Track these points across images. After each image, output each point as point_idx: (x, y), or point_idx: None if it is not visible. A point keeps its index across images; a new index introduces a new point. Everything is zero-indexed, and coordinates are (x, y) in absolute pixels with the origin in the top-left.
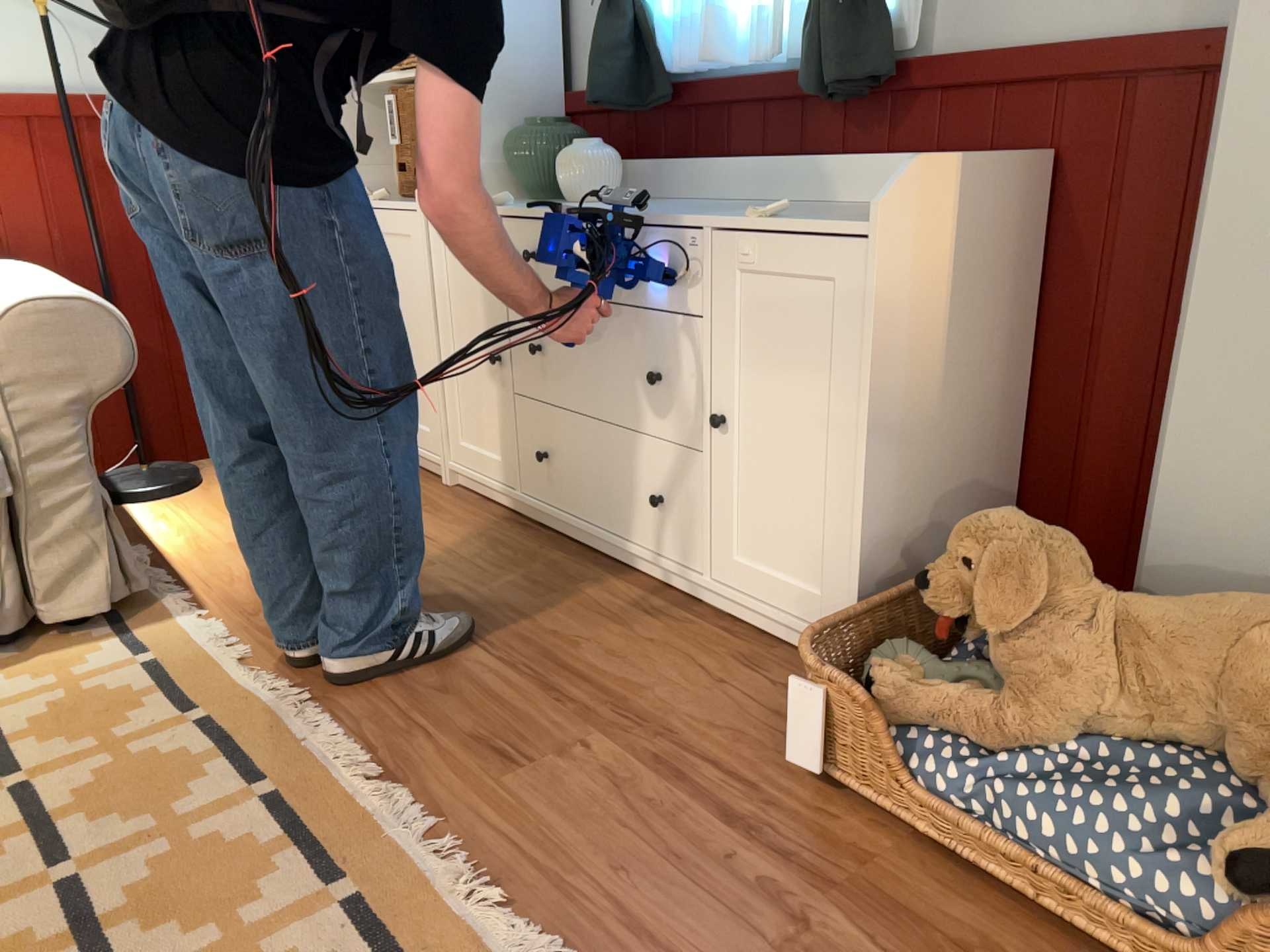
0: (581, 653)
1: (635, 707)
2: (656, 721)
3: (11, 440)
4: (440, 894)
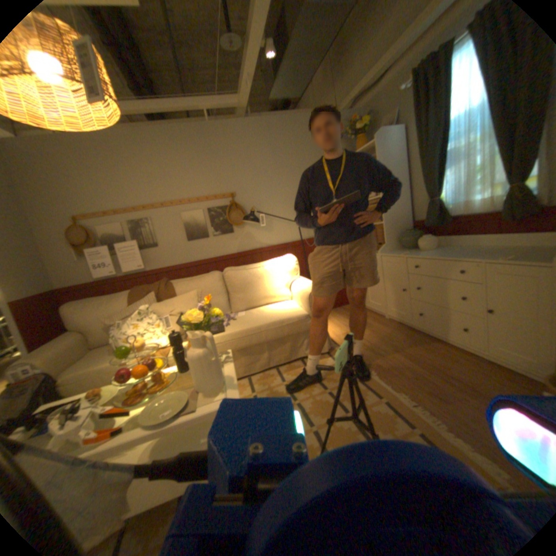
0: (452, 372)
1: (477, 390)
2: (486, 395)
3: (310, 317)
4: (445, 437)
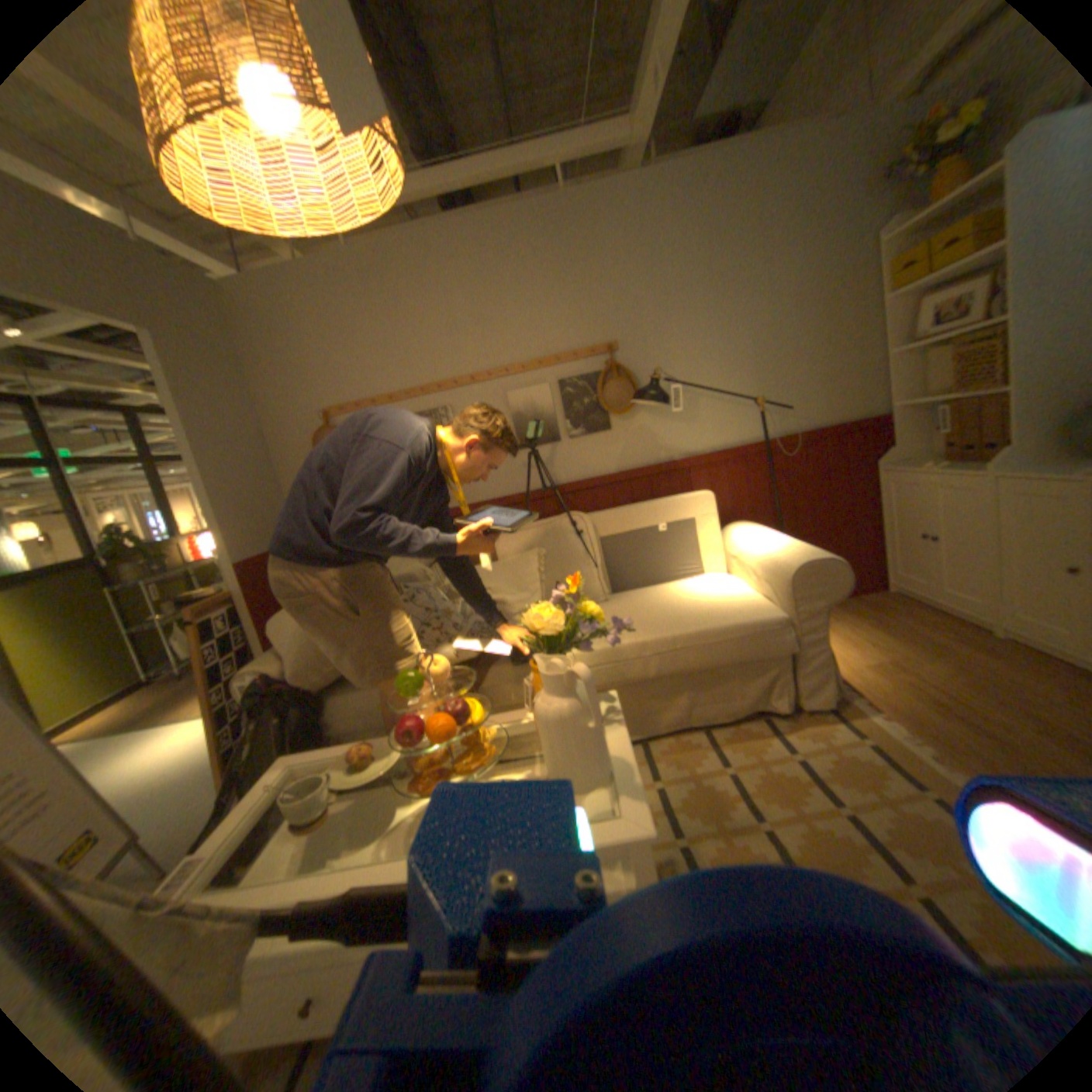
0: None
1: None
2: None
3: (795, 625)
4: None
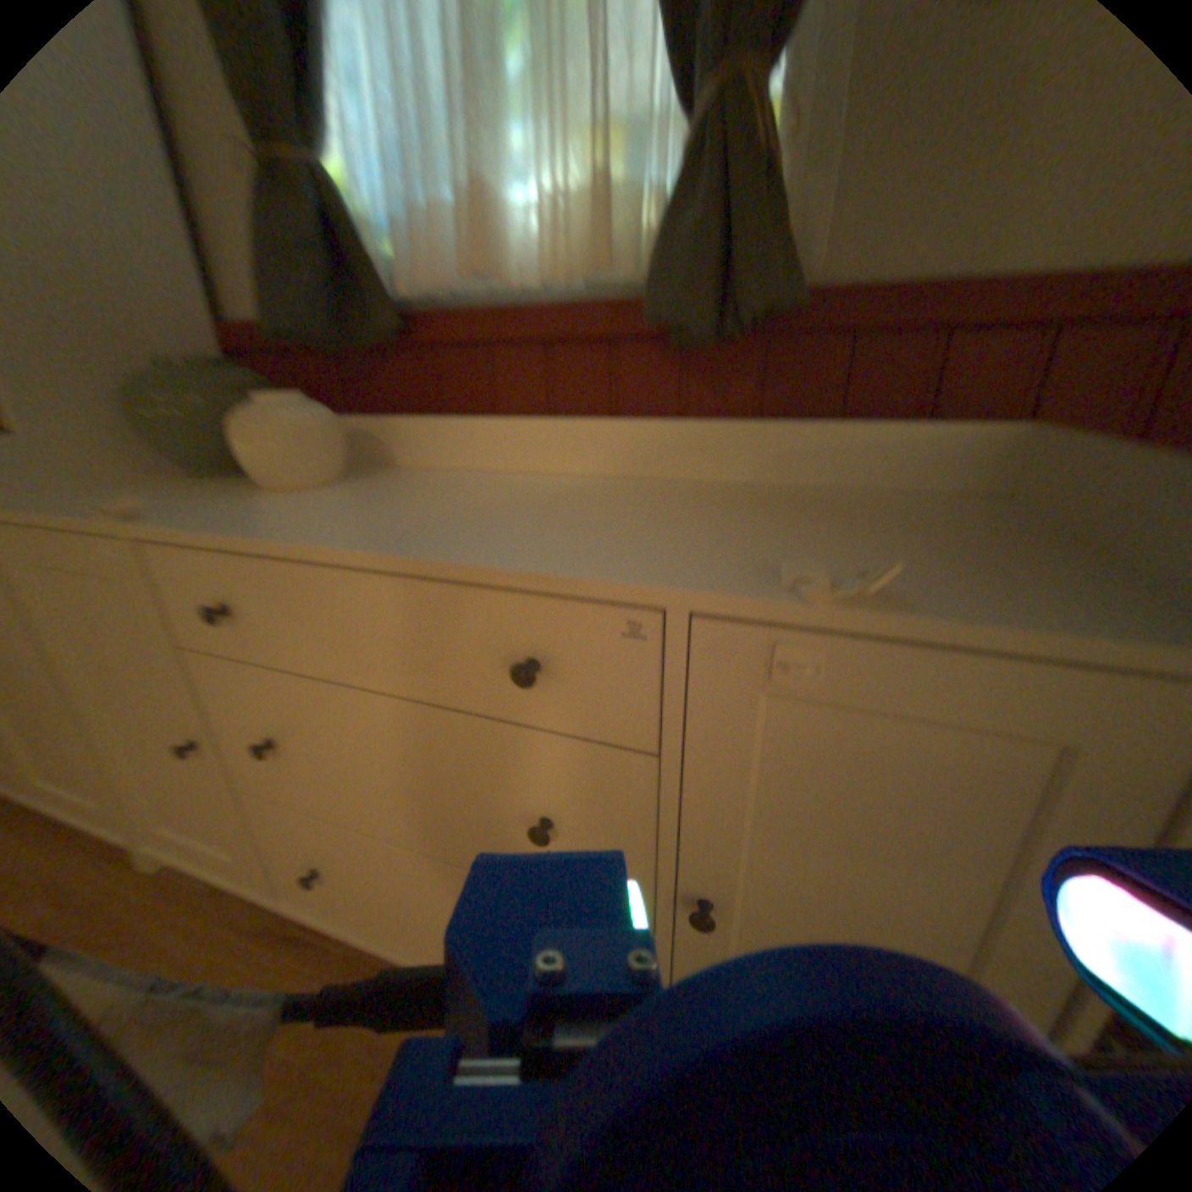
0: None
1: None
2: None
3: None
4: None
